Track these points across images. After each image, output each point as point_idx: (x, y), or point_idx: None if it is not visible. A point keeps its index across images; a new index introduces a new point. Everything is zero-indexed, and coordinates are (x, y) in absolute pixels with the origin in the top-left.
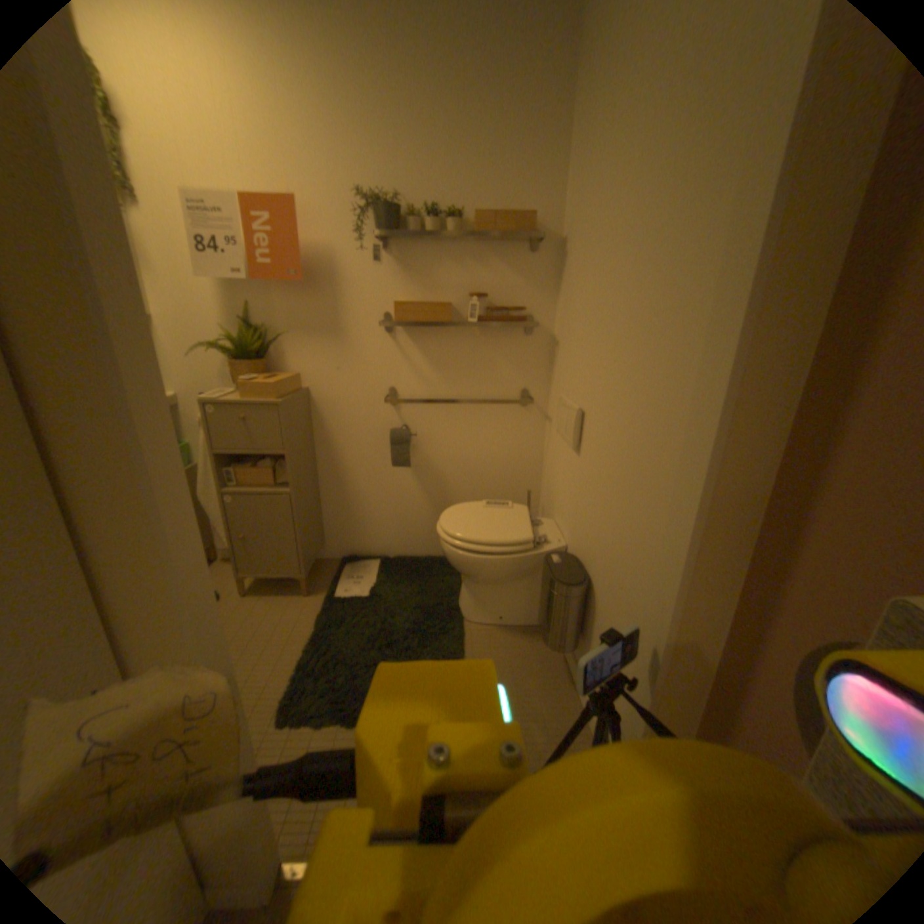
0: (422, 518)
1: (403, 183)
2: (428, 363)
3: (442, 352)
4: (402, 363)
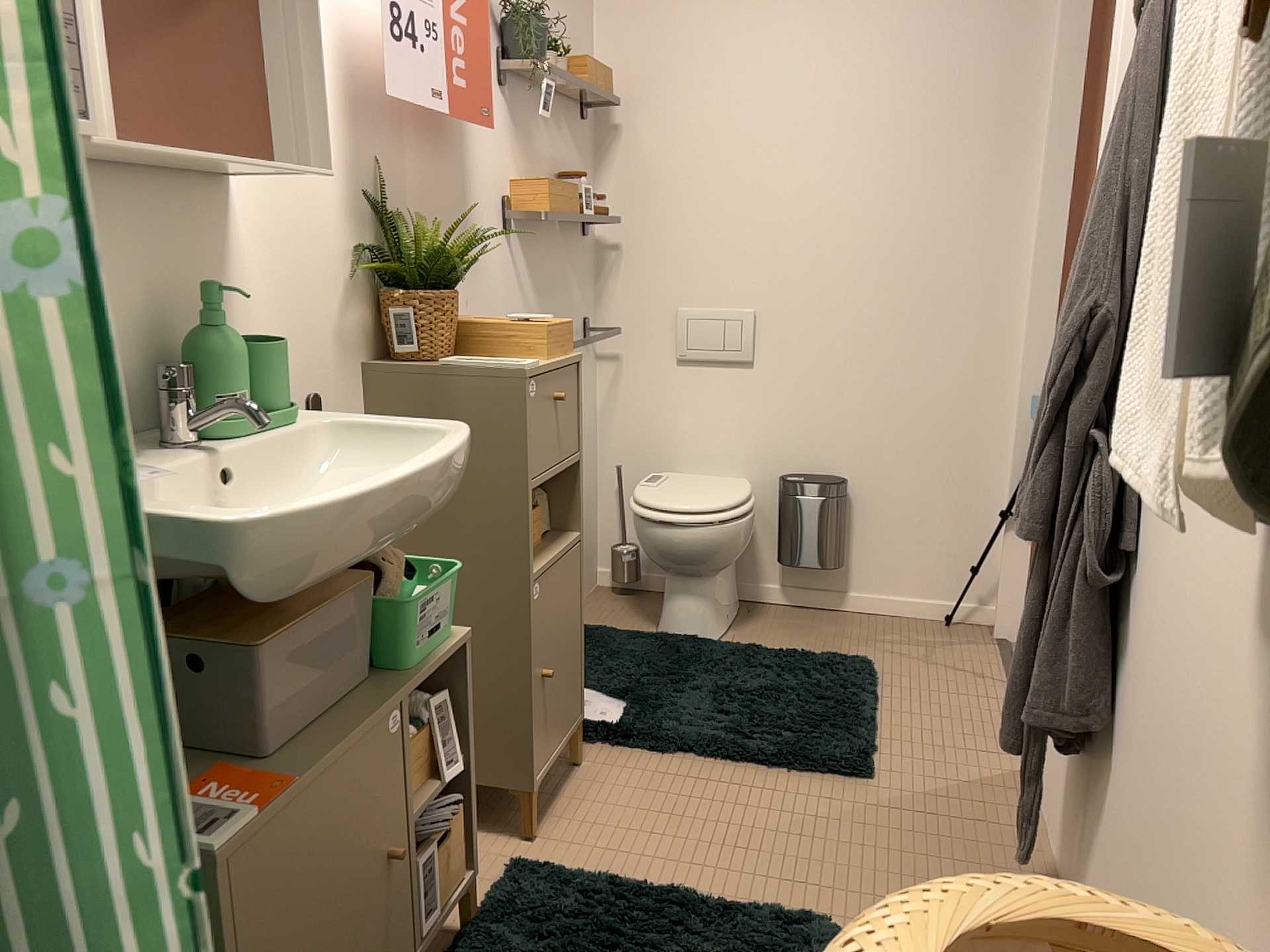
0: None
1: None
2: (532, 290)
3: (540, 270)
4: (516, 291)
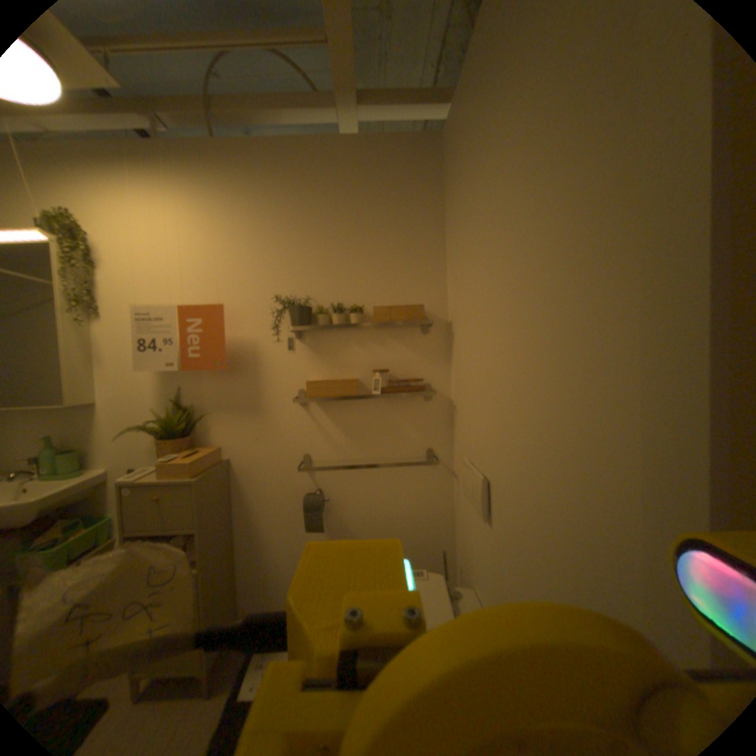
0: None
1: (313, 291)
2: (338, 431)
3: (351, 421)
4: (314, 432)
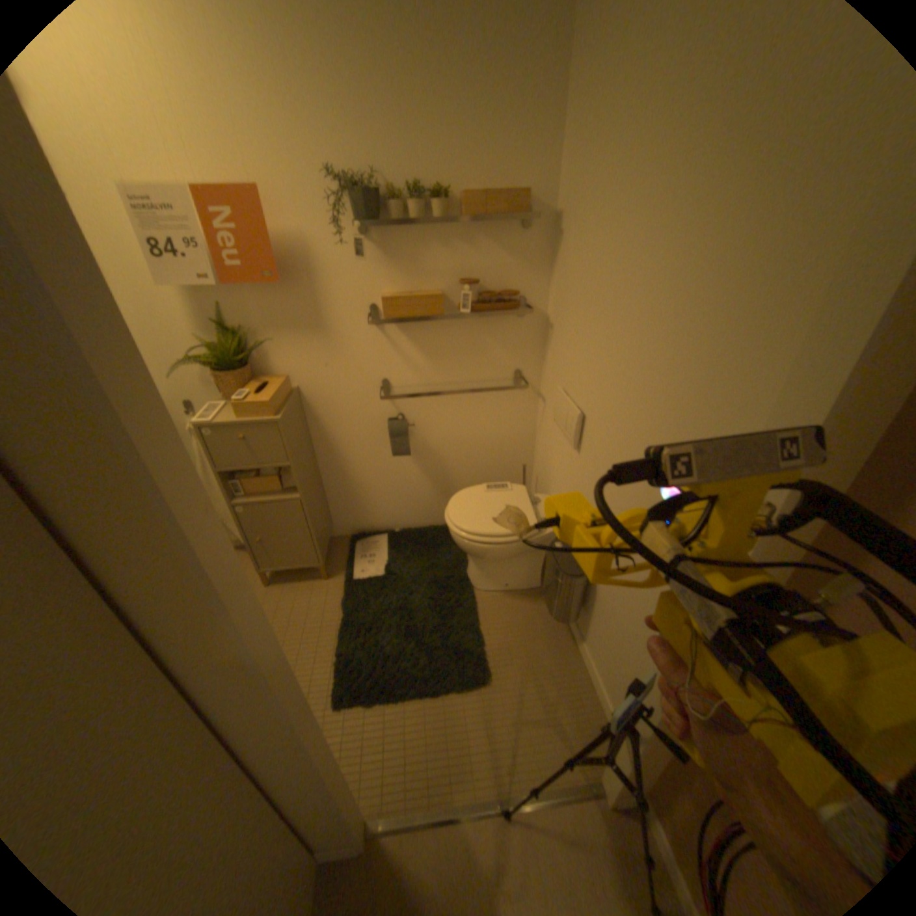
0: (421, 496)
1: (377, 161)
2: (418, 355)
3: (432, 344)
4: (391, 357)
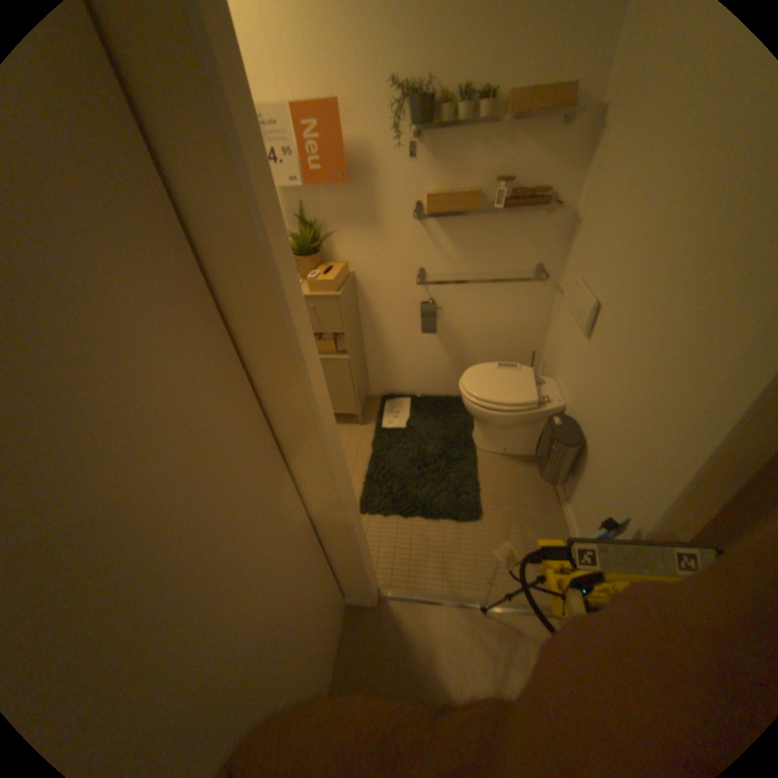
0: (442, 371)
1: (436, 68)
2: (453, 248)
3: (466, 237)
4: (430, 249)
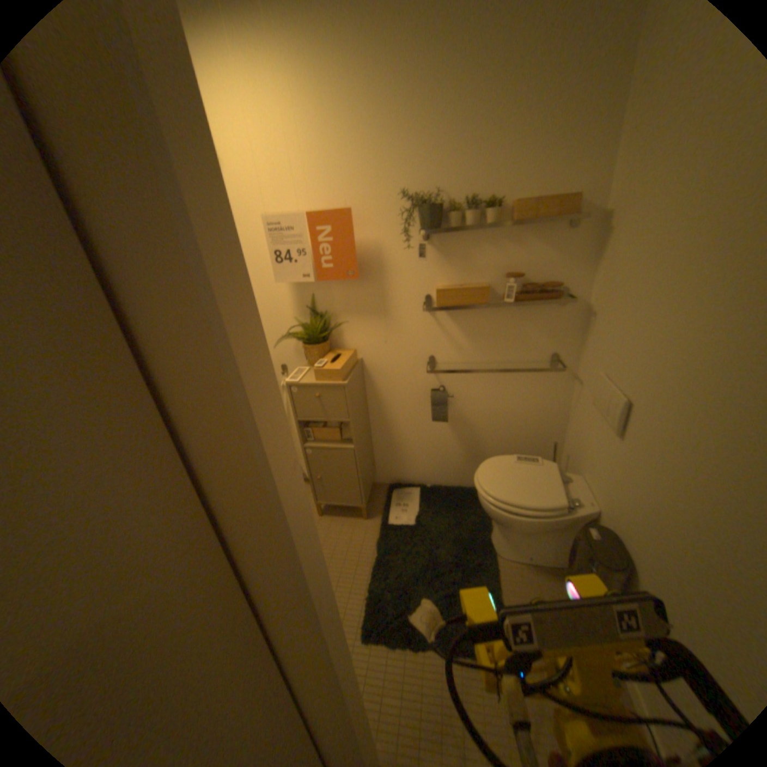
0: (453, 459)
1: (442, 183)
2: (462, 337)
3: (475, 327)
4: (438, 338)
